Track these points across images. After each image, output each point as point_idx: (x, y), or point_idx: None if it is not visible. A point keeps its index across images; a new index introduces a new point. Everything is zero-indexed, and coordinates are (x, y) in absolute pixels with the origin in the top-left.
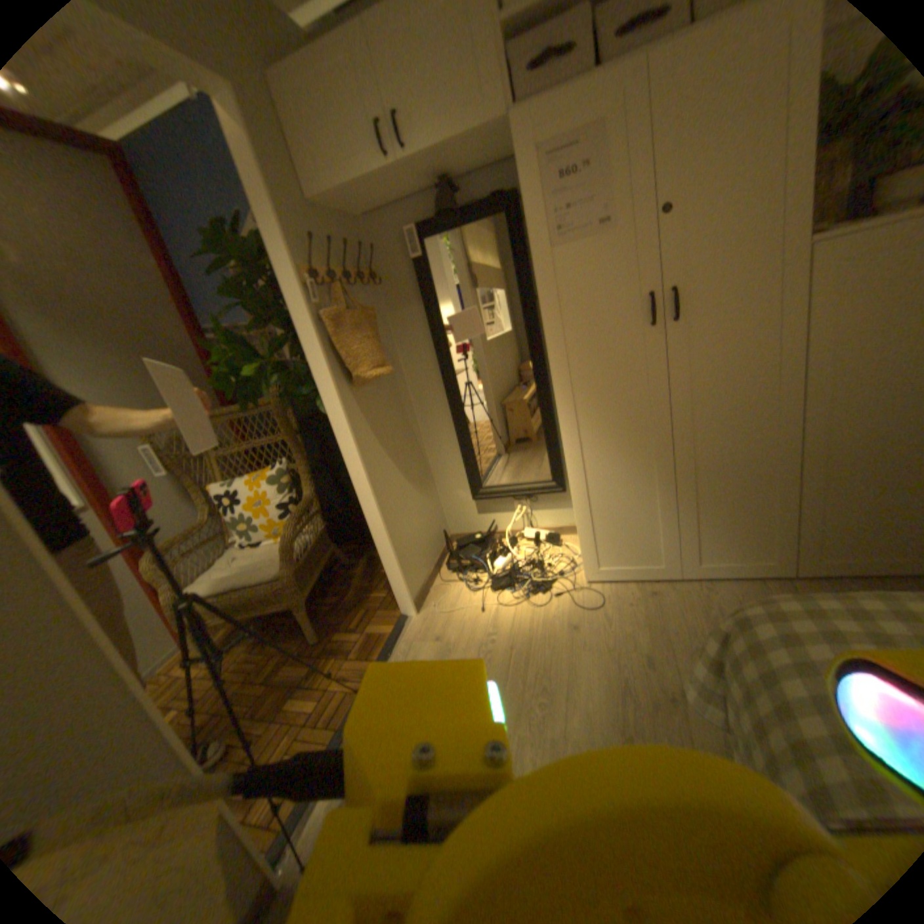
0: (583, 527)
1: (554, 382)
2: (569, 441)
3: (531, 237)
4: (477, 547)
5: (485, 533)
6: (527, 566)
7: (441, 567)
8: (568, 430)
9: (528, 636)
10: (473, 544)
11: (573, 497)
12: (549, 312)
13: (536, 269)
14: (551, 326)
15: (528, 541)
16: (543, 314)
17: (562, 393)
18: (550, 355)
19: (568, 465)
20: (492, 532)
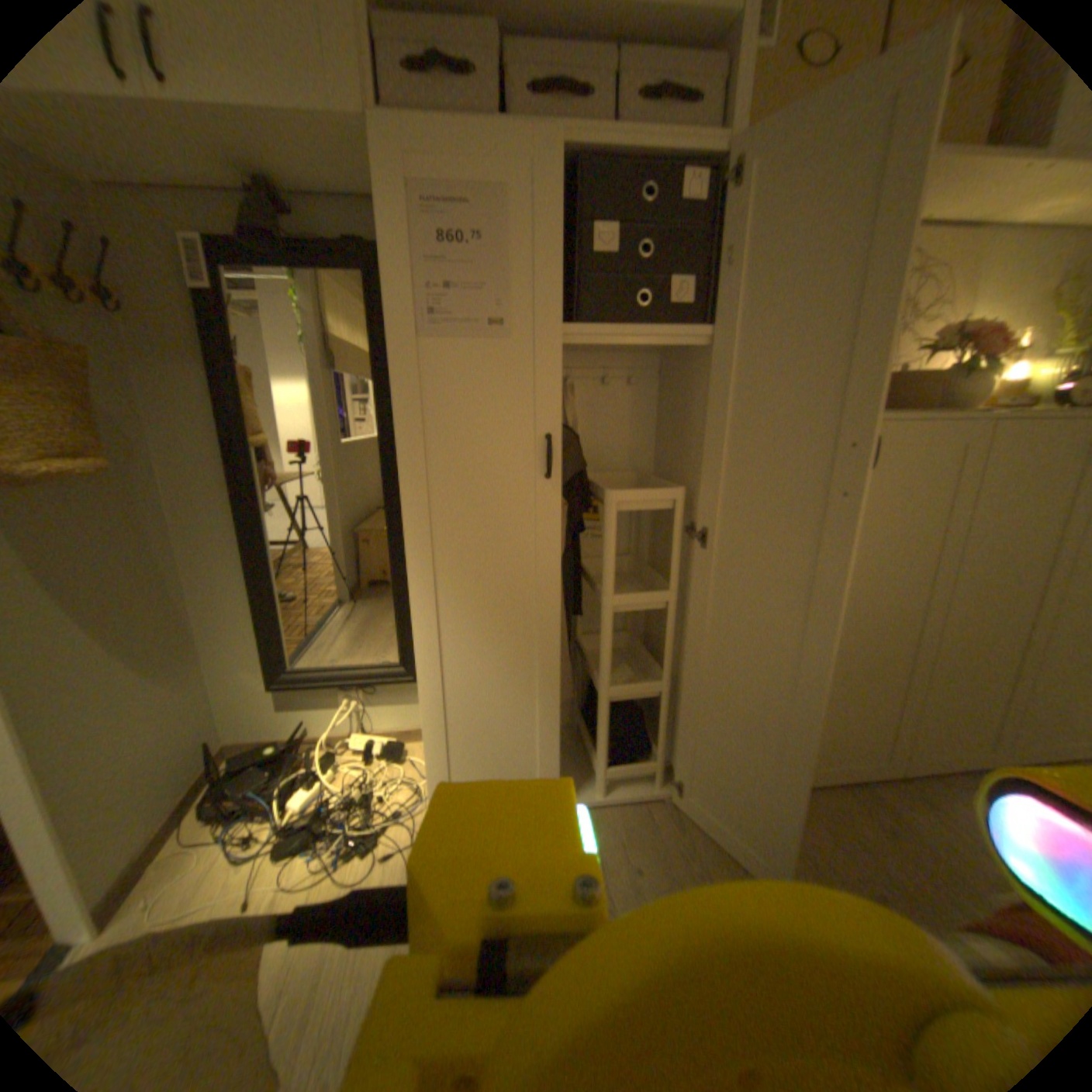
0: (433, 748)
1: (406, 532)
2: (423, 622)
3: (386, 310)
4: (263, 772)
5: (284, 744)
6: (342, 807)
7: (186, 814)
8: (421, 605)
9: (319, 957)
10: (258, 766)
11: (422, 704)
12: (406, 429)
13: (391, 361)
14: (408, 450)
15: (355, 754)
16: (397, 429)
17: (417, 551)
18: (403, 492)
19: (417, 656)
20: (297, 741)
